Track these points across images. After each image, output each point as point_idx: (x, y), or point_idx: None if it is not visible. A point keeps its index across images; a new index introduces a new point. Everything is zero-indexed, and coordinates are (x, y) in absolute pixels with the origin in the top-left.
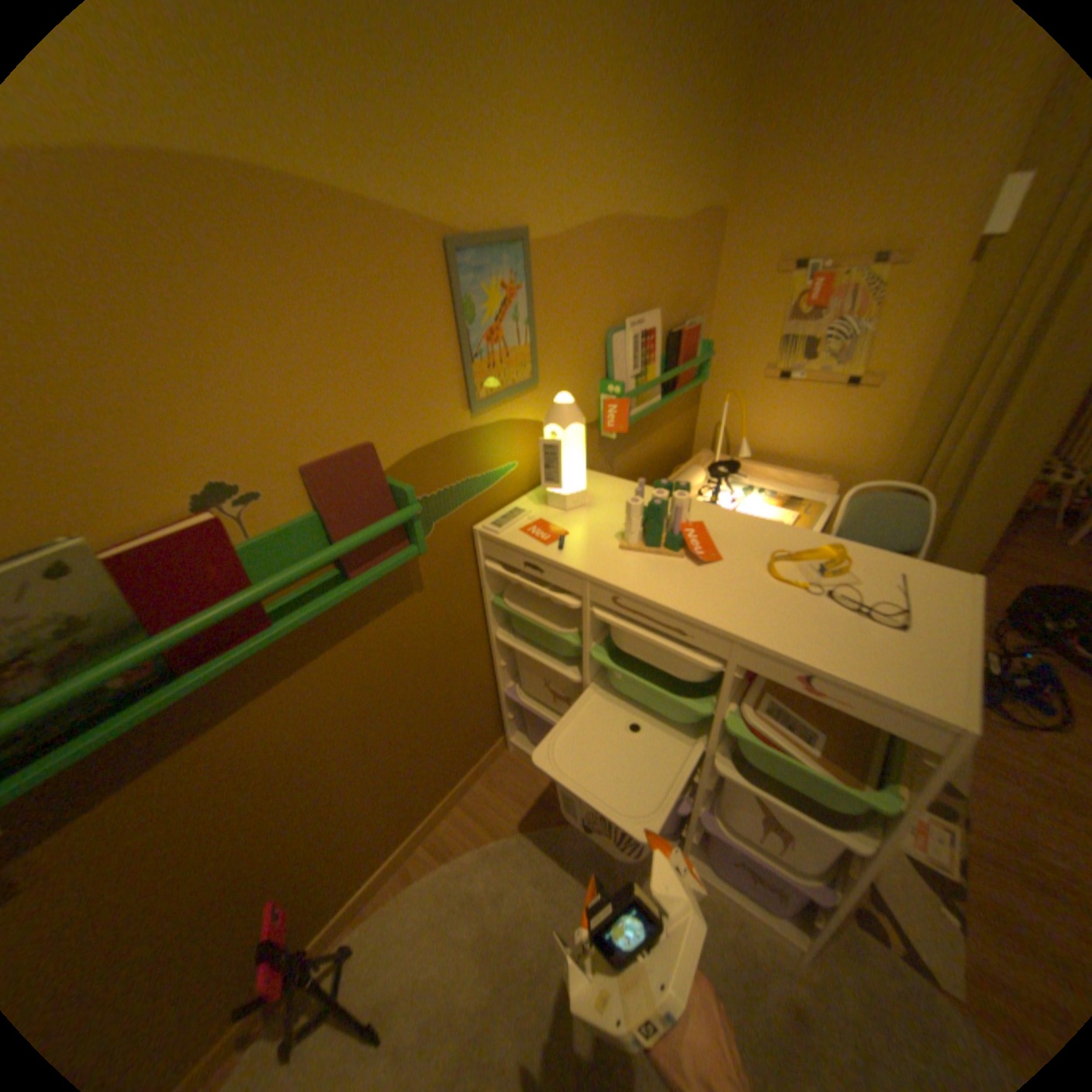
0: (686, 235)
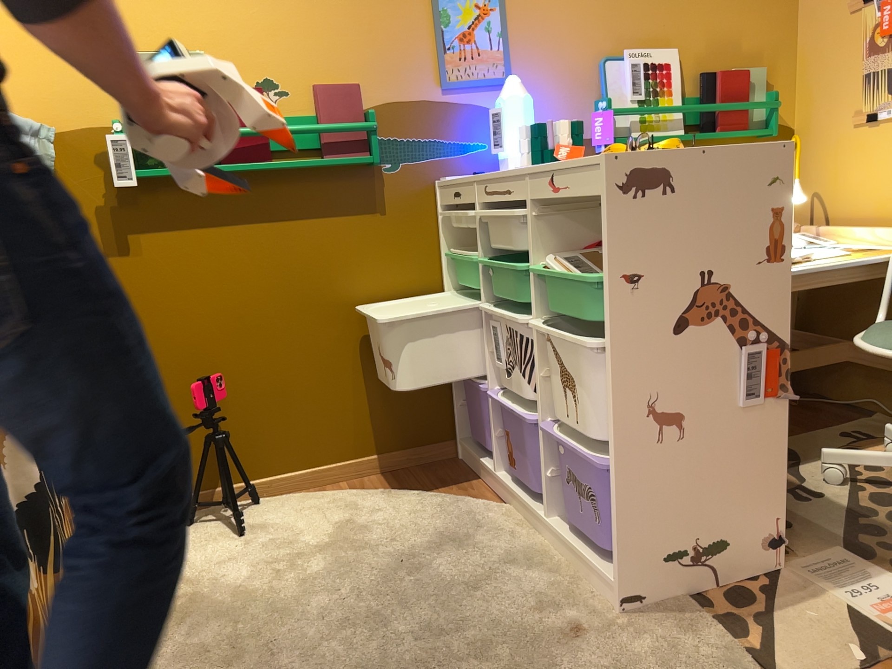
0: None
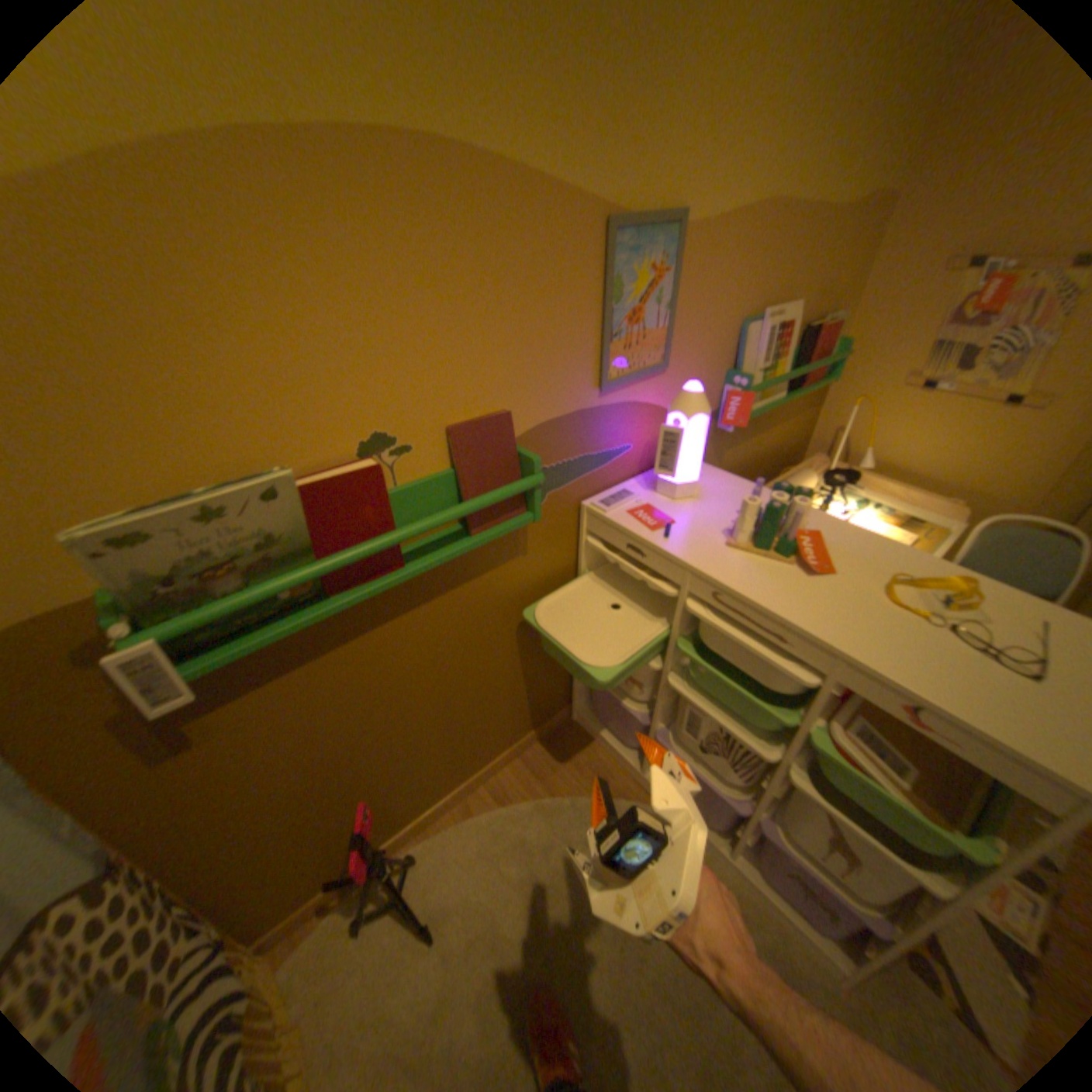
0: (846, 221)
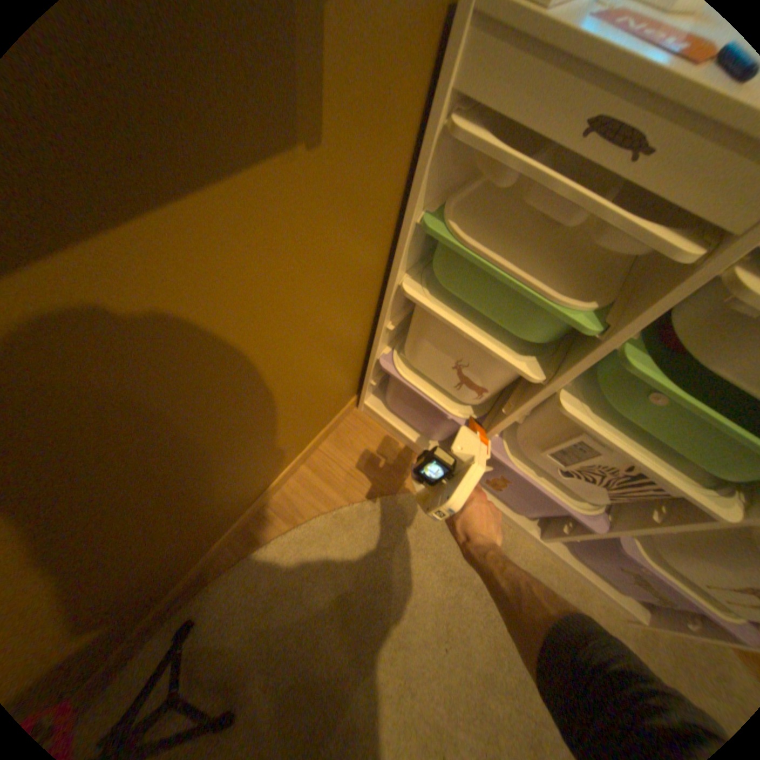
0: None
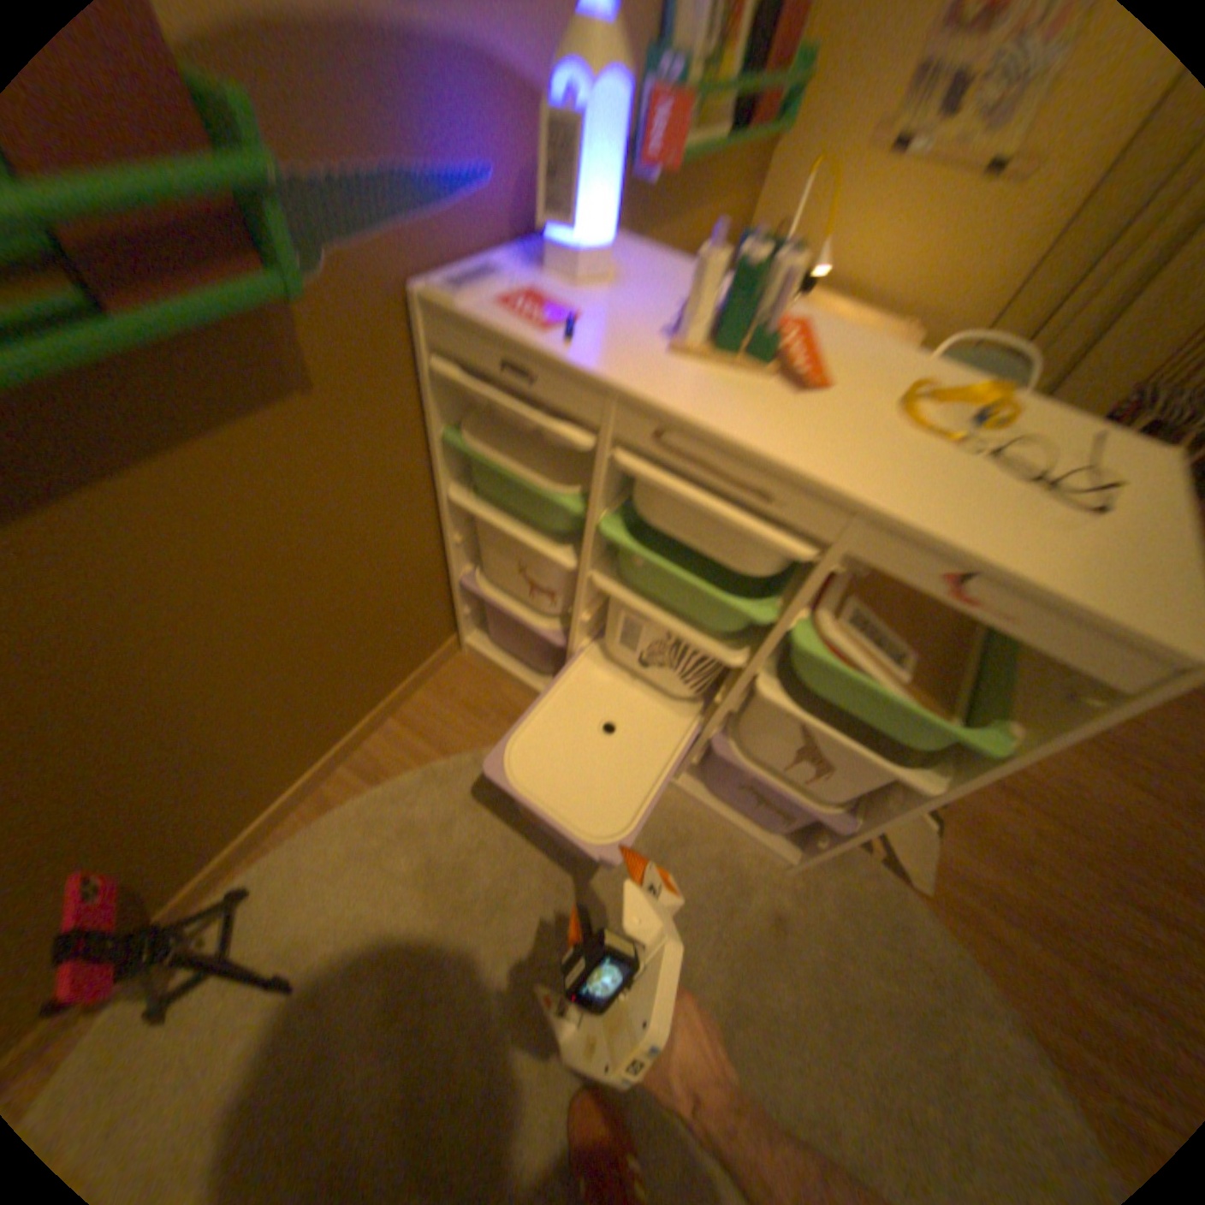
0: None
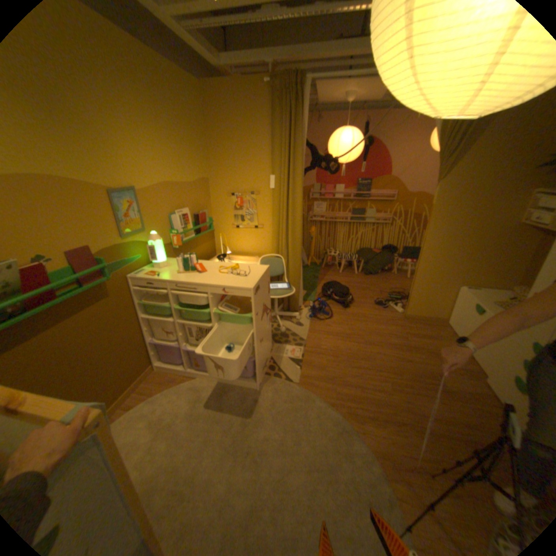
0: (193, 187)
